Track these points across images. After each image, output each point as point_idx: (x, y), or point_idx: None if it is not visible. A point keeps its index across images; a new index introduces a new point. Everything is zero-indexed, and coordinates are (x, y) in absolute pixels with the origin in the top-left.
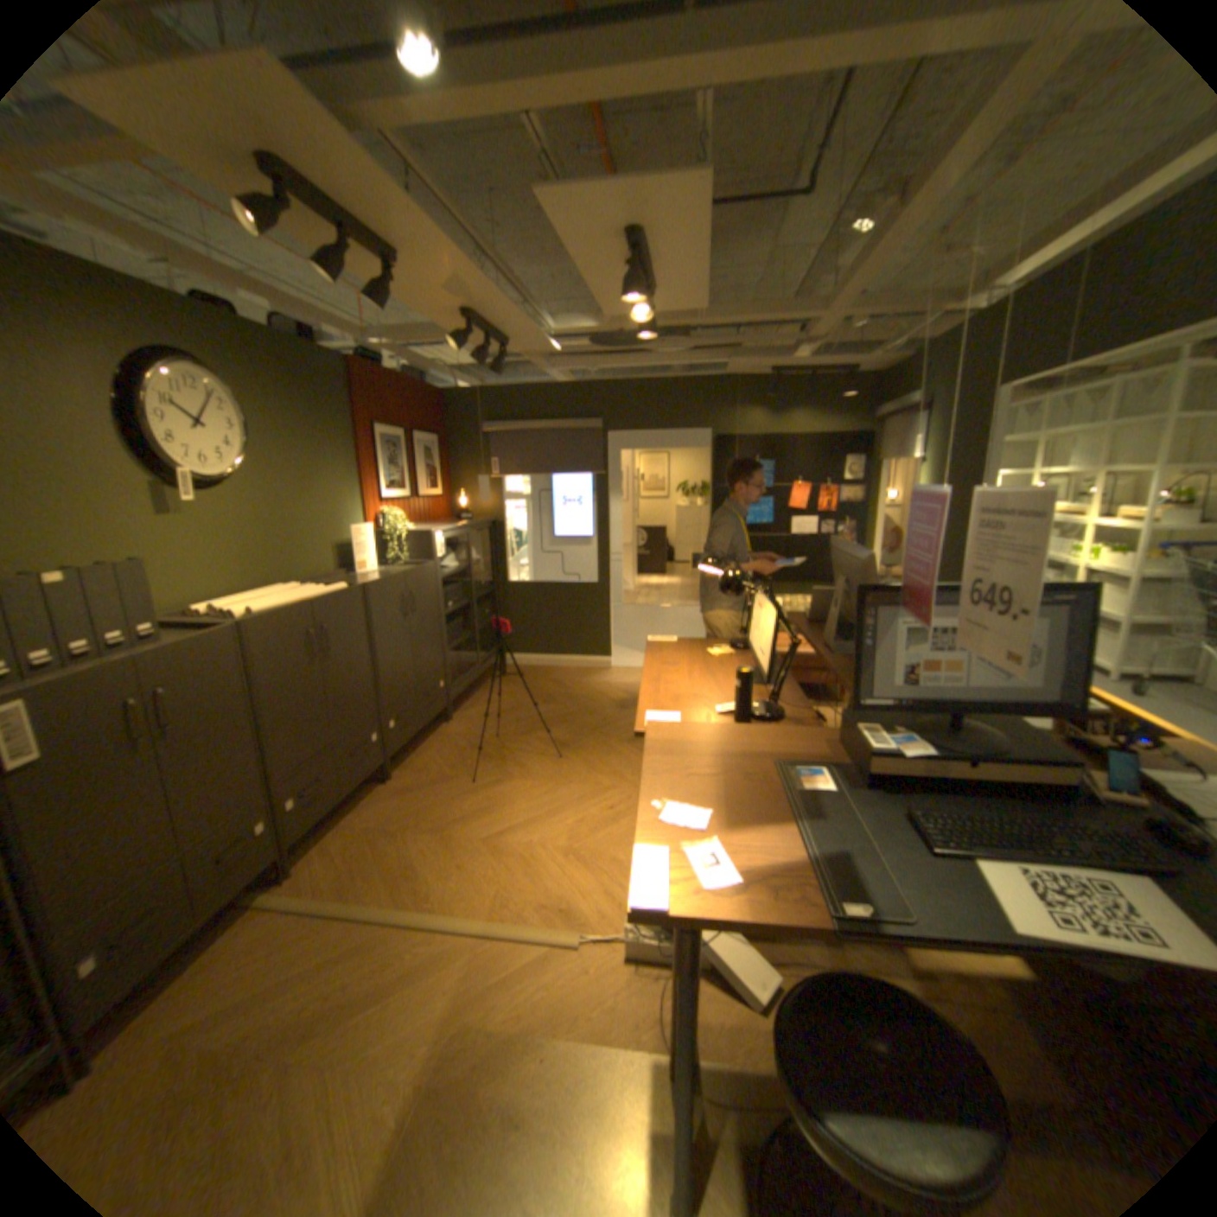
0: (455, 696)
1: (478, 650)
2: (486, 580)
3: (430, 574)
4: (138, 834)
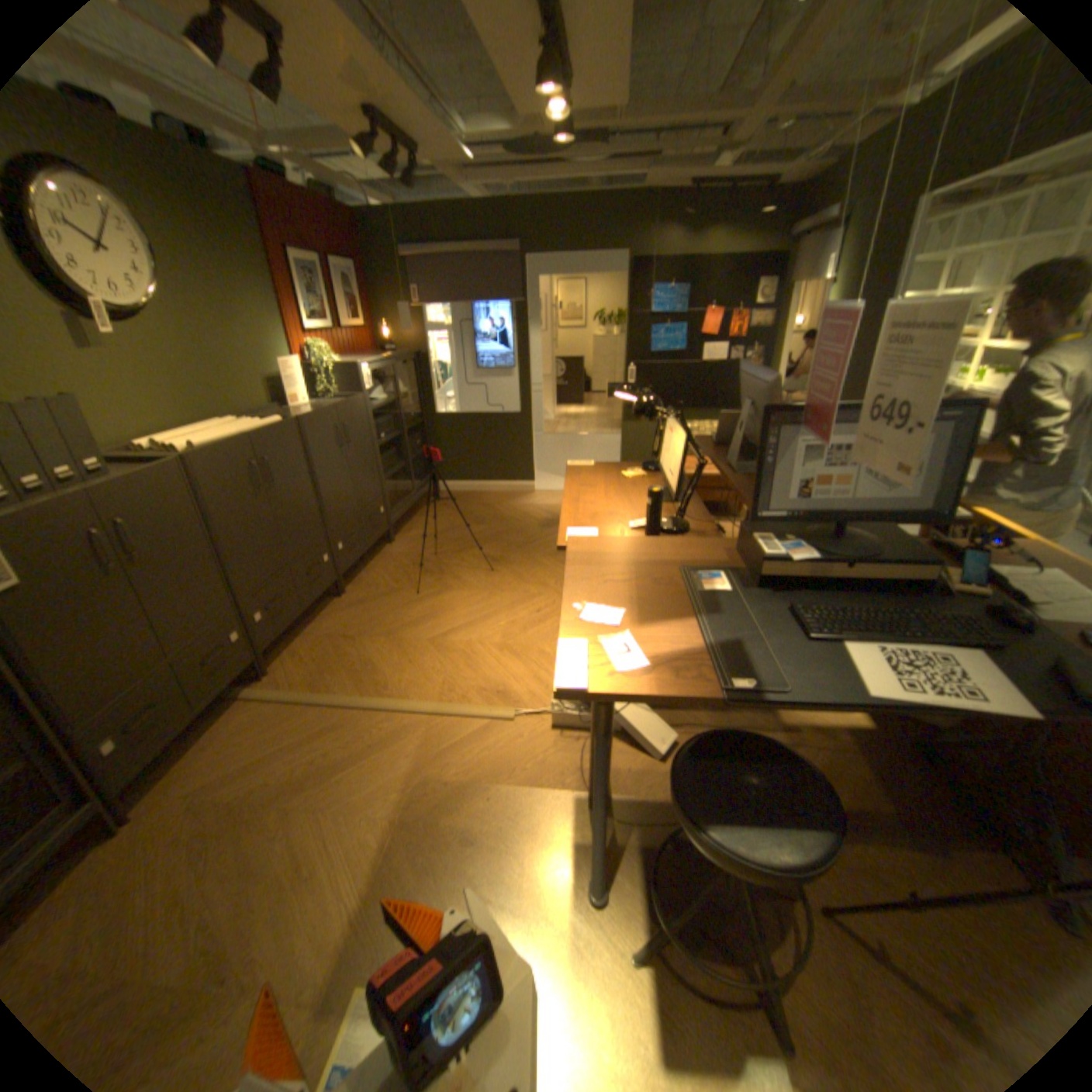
0: (395, 520)
1: (412, 478)
2: (415, 412)
3: (359, 407)
4: (126, 645)
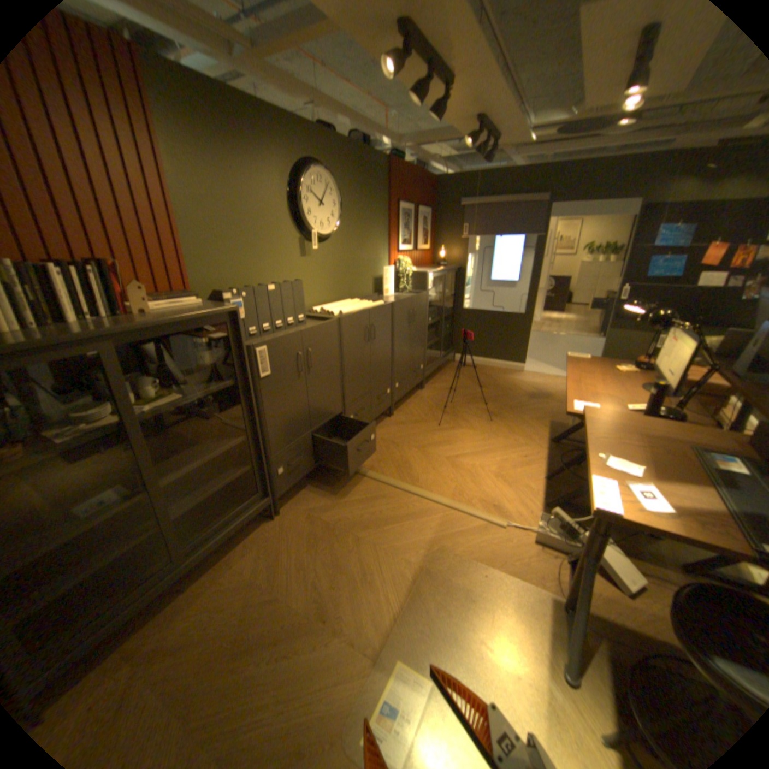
0: (427, 375)
1: (441, 349)
2: (450, 306)
3: (423, 299)
4: (298, 417)
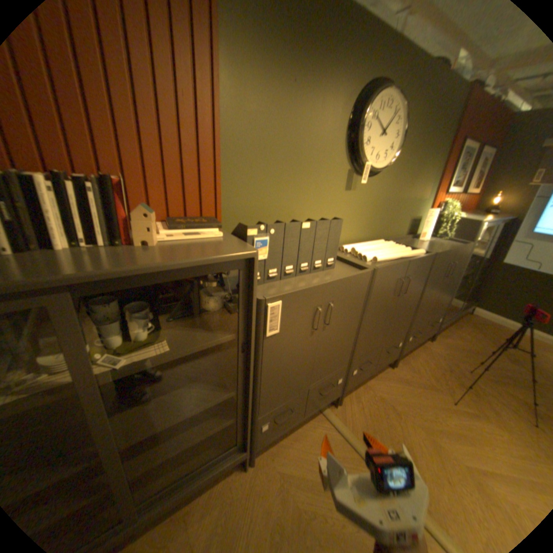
0: (443, 328)
1: (464, 302)
2: (487, 258)
3: (468, 251)
4: (298, 375)
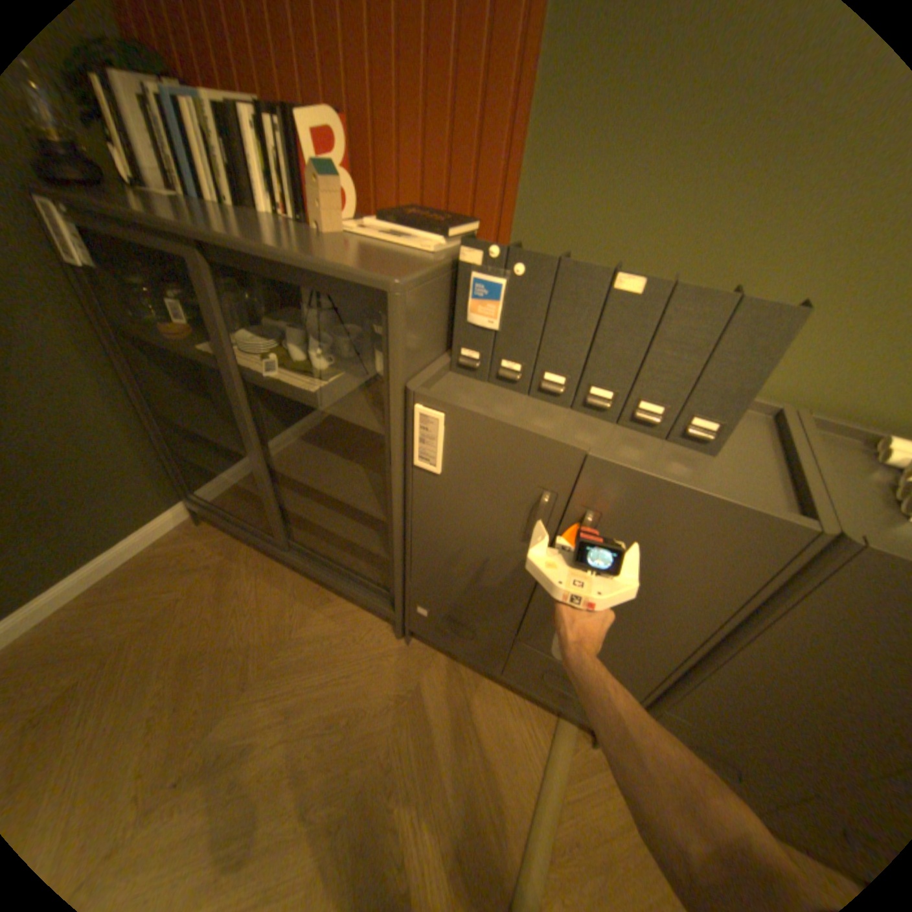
0: None
1: None
2: None
3: None
4: (489, 591)
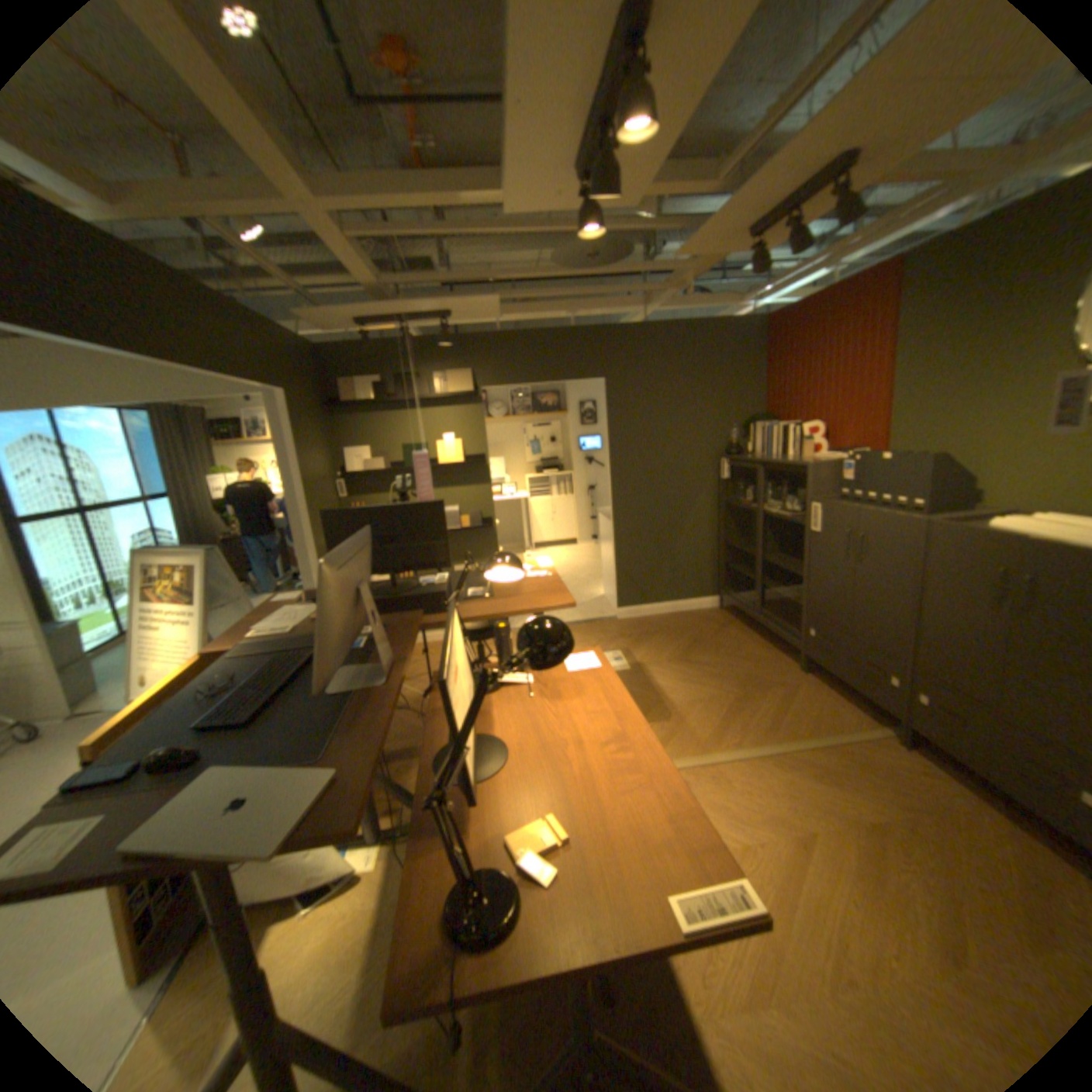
0: None
1: None
2: None
3: None
4: (838, 601)
